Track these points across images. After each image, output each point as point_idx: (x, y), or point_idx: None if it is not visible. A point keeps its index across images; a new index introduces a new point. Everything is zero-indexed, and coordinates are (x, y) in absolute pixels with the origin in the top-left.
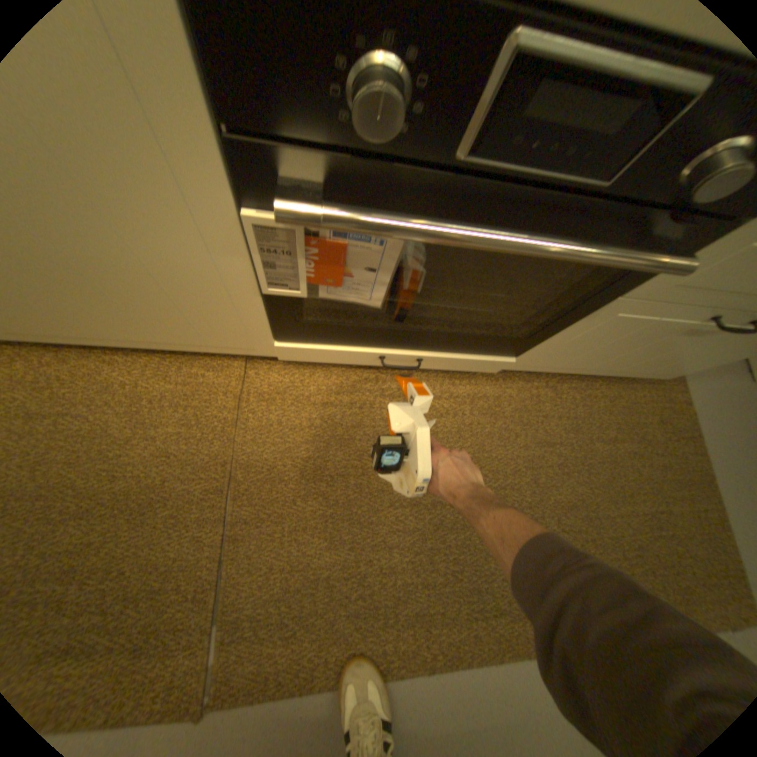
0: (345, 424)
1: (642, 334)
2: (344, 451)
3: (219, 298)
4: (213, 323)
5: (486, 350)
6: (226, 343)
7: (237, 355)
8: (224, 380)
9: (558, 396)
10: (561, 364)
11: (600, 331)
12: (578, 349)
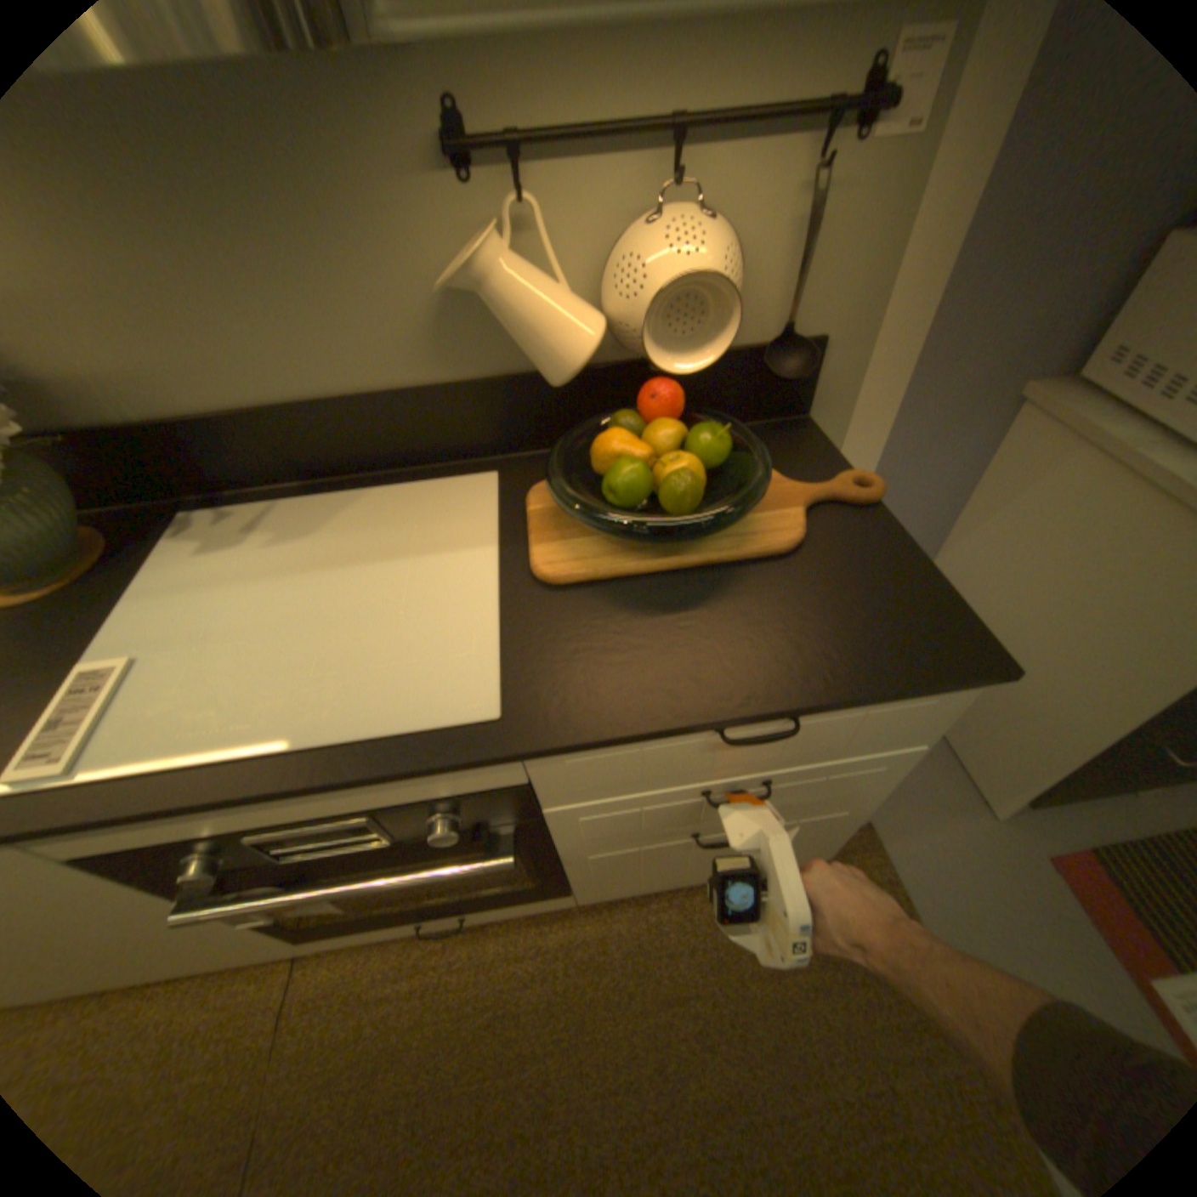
0: (399, 1027)
1: (655, 858)
2: (395, 1070)
3: (207, 937)
4: (220, 950)
5: (523, 901)
6: (249, 957)
7: (276, 959)
8: (265, 993)
9: (686, 919)
10: (638, 888)
11: (601, 867)
12: (621, 878)
